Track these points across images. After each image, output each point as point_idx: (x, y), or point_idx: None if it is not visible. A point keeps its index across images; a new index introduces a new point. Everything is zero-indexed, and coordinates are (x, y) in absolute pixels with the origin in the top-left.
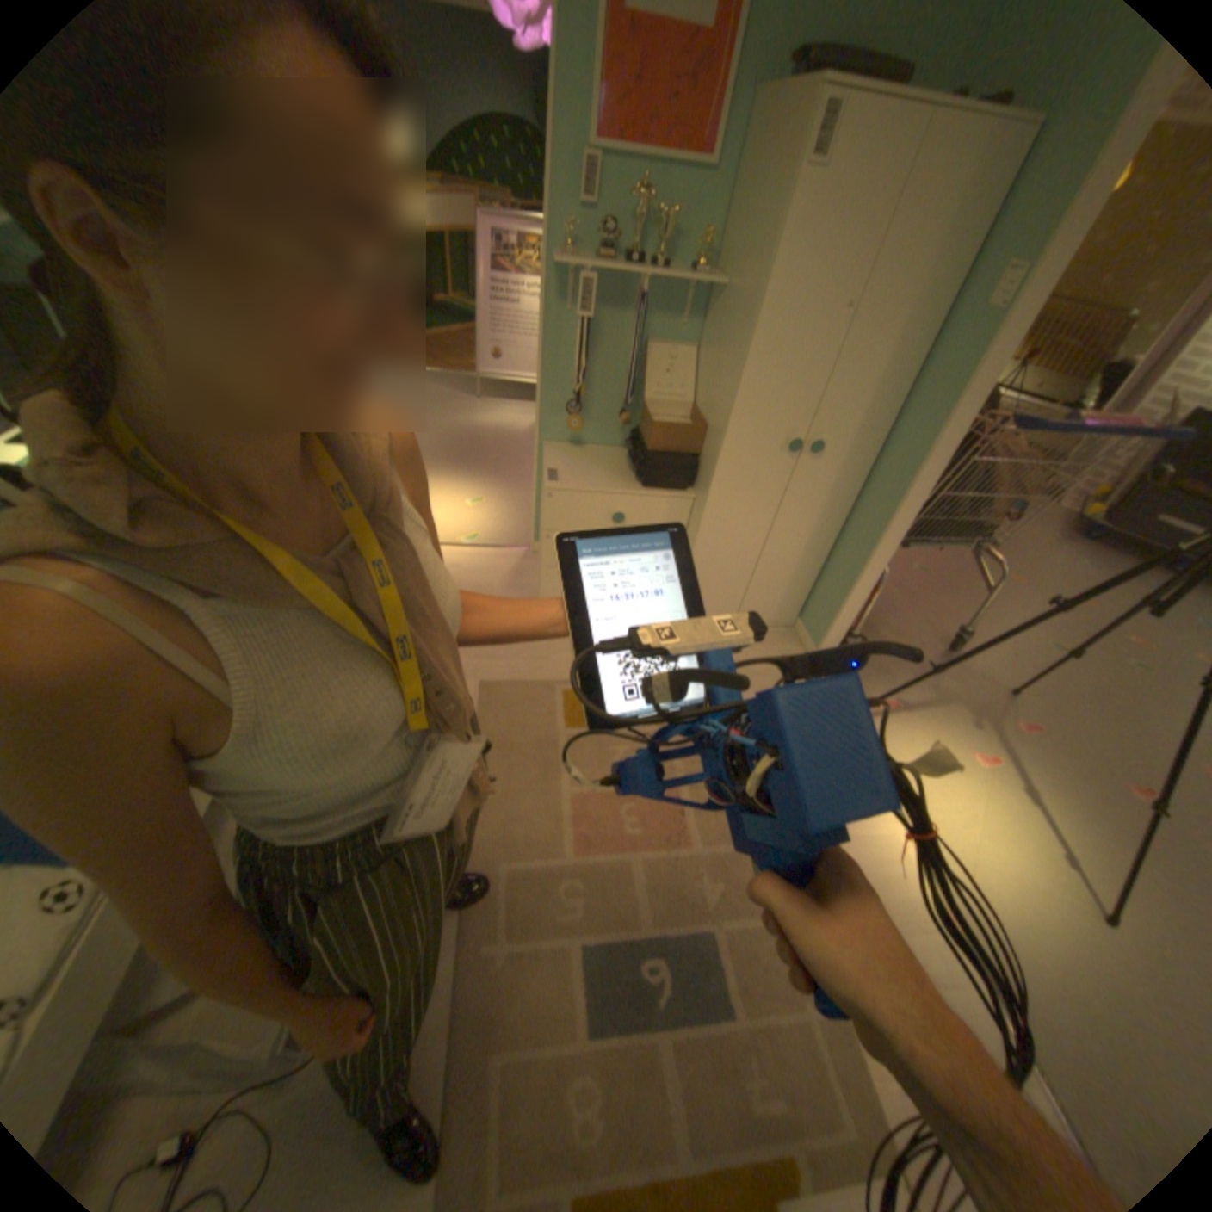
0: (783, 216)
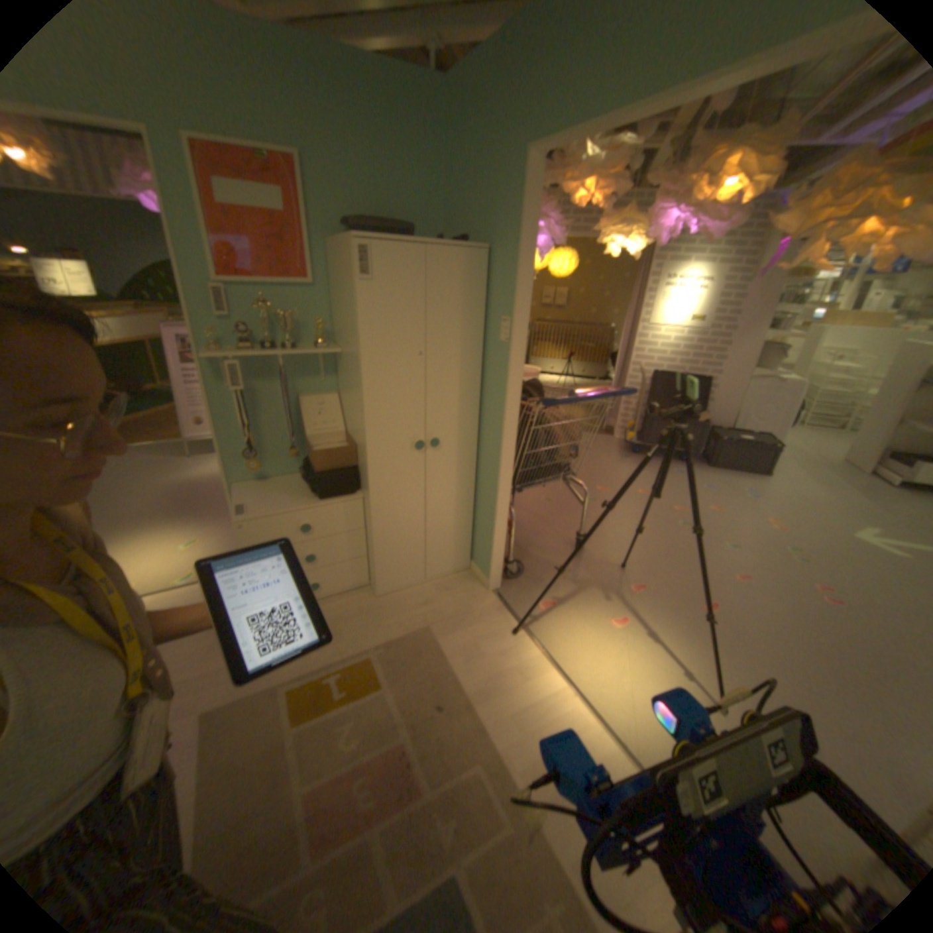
0: (356, 309)
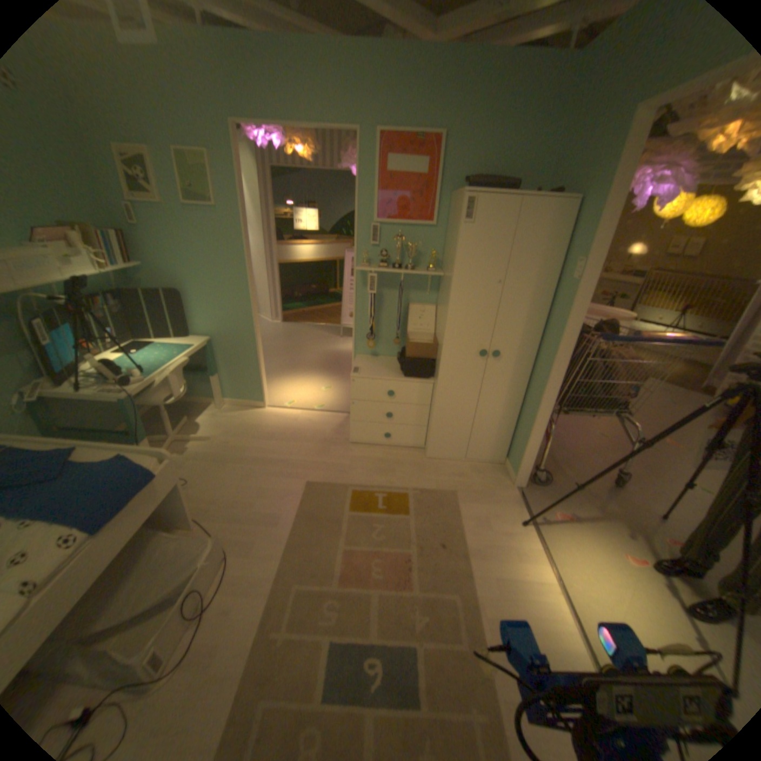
0: (456, 244)
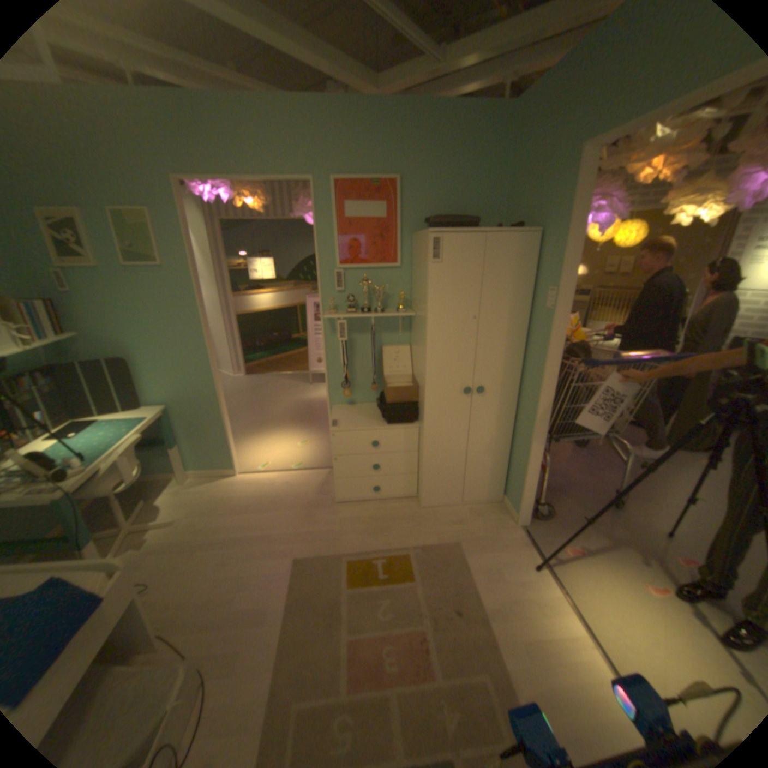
0: (426, 285)
